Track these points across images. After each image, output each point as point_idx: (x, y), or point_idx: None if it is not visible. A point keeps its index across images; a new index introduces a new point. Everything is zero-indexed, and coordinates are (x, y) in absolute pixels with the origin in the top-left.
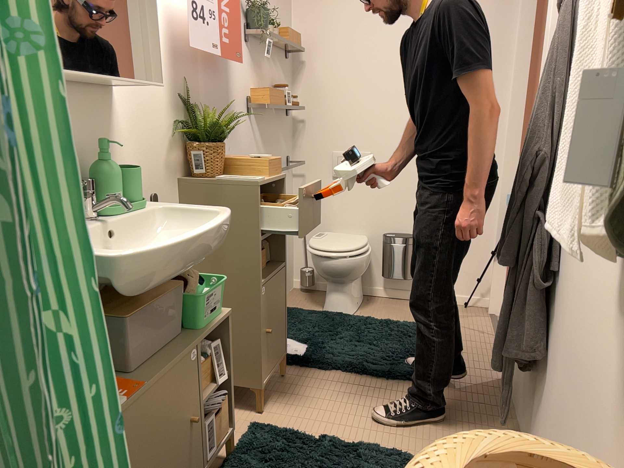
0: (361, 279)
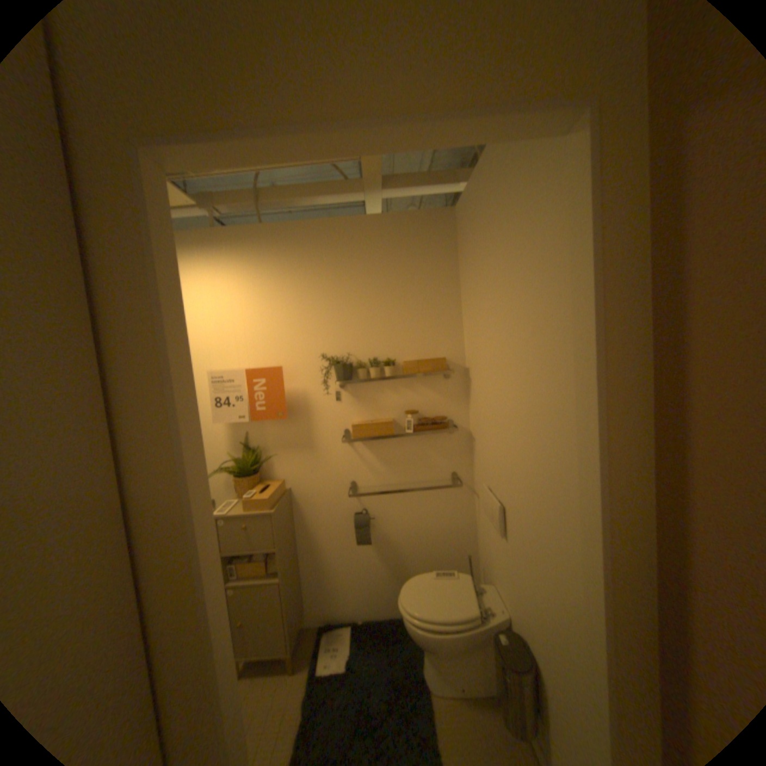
0: (491, 666)
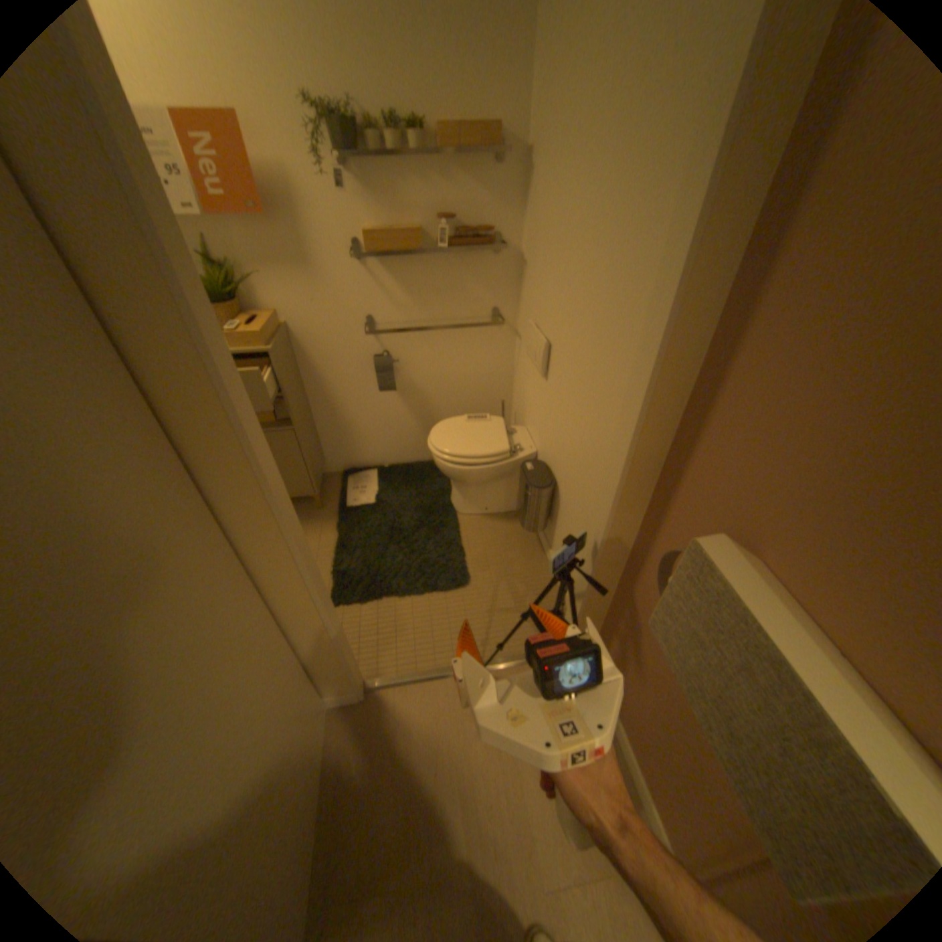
0: (513, 490)
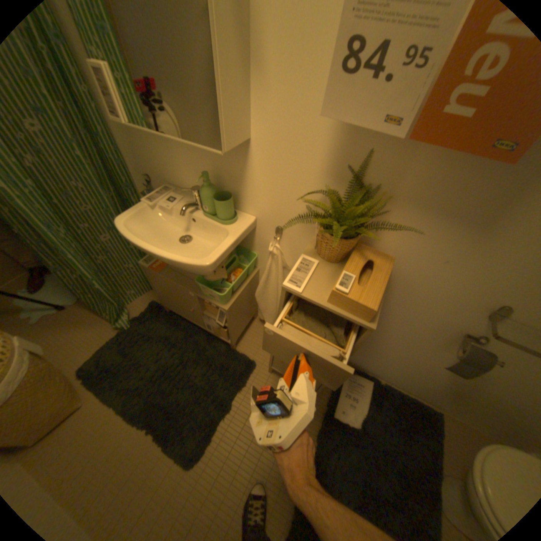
0: None
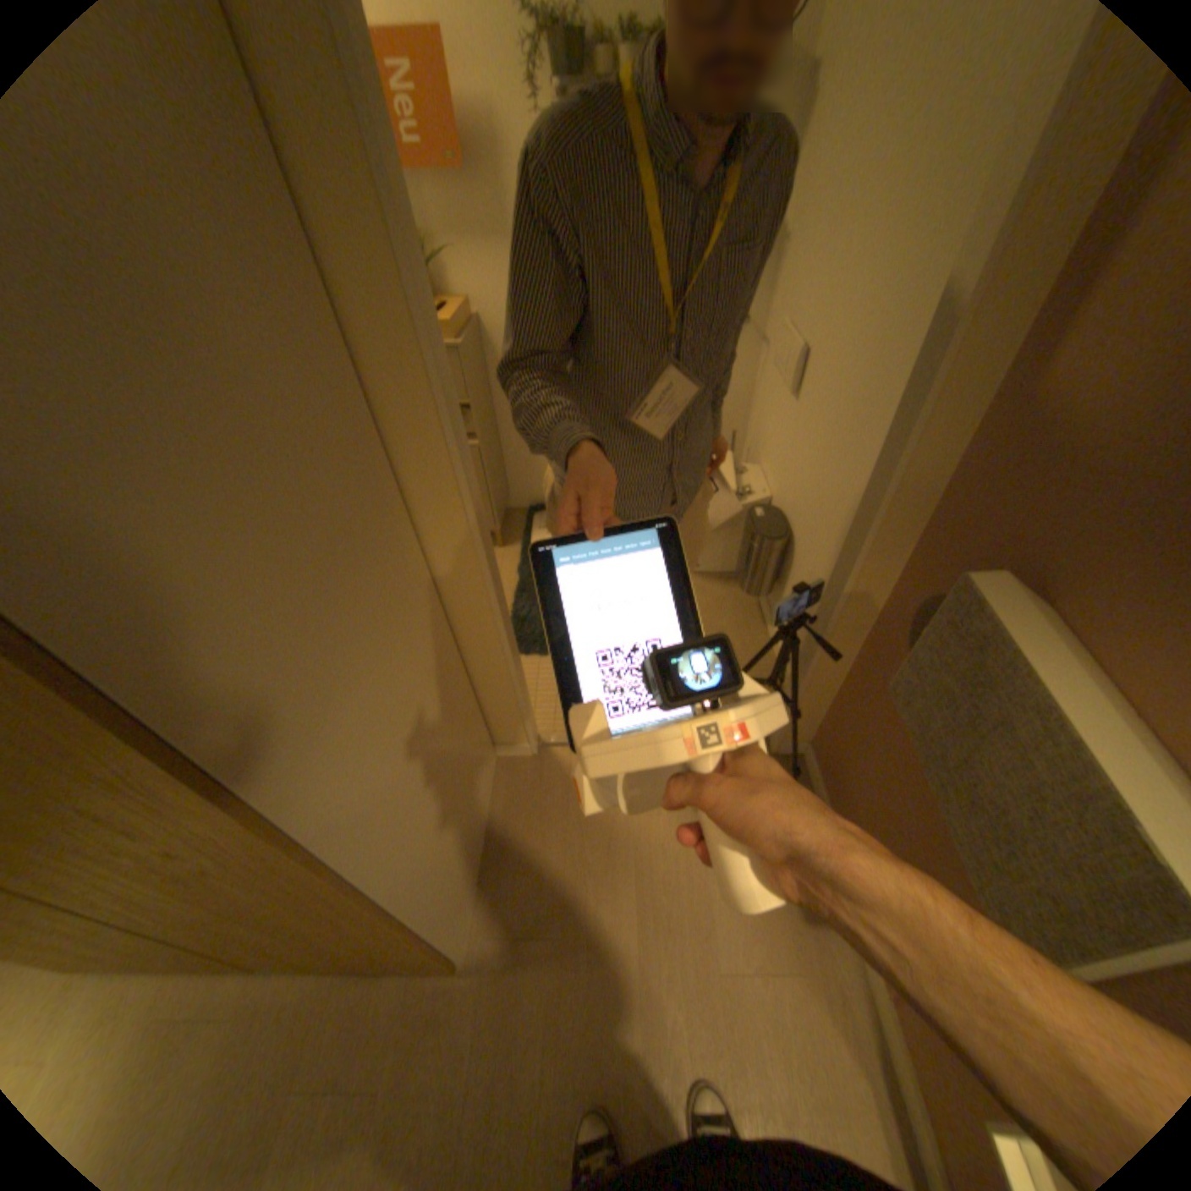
0: (735, 545)
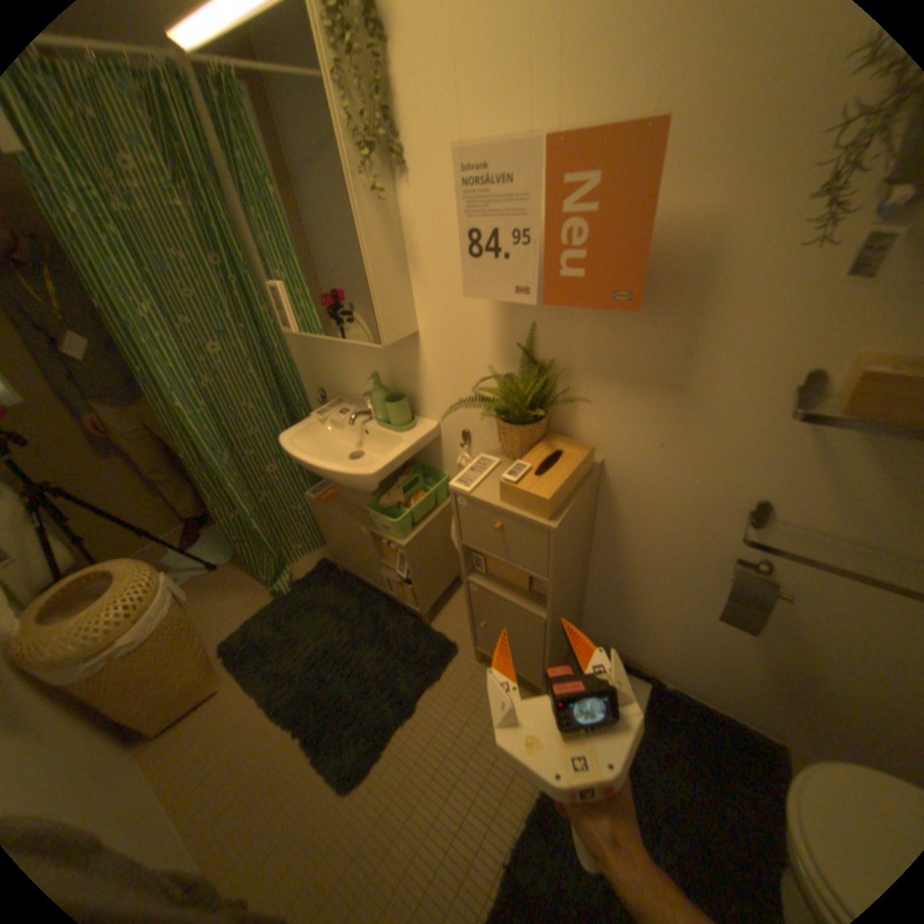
0: None
